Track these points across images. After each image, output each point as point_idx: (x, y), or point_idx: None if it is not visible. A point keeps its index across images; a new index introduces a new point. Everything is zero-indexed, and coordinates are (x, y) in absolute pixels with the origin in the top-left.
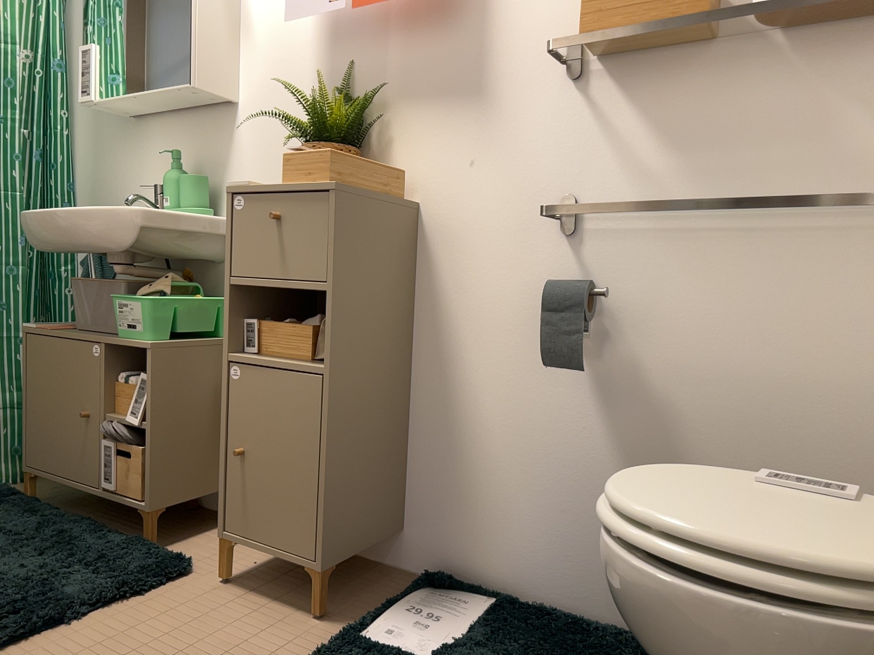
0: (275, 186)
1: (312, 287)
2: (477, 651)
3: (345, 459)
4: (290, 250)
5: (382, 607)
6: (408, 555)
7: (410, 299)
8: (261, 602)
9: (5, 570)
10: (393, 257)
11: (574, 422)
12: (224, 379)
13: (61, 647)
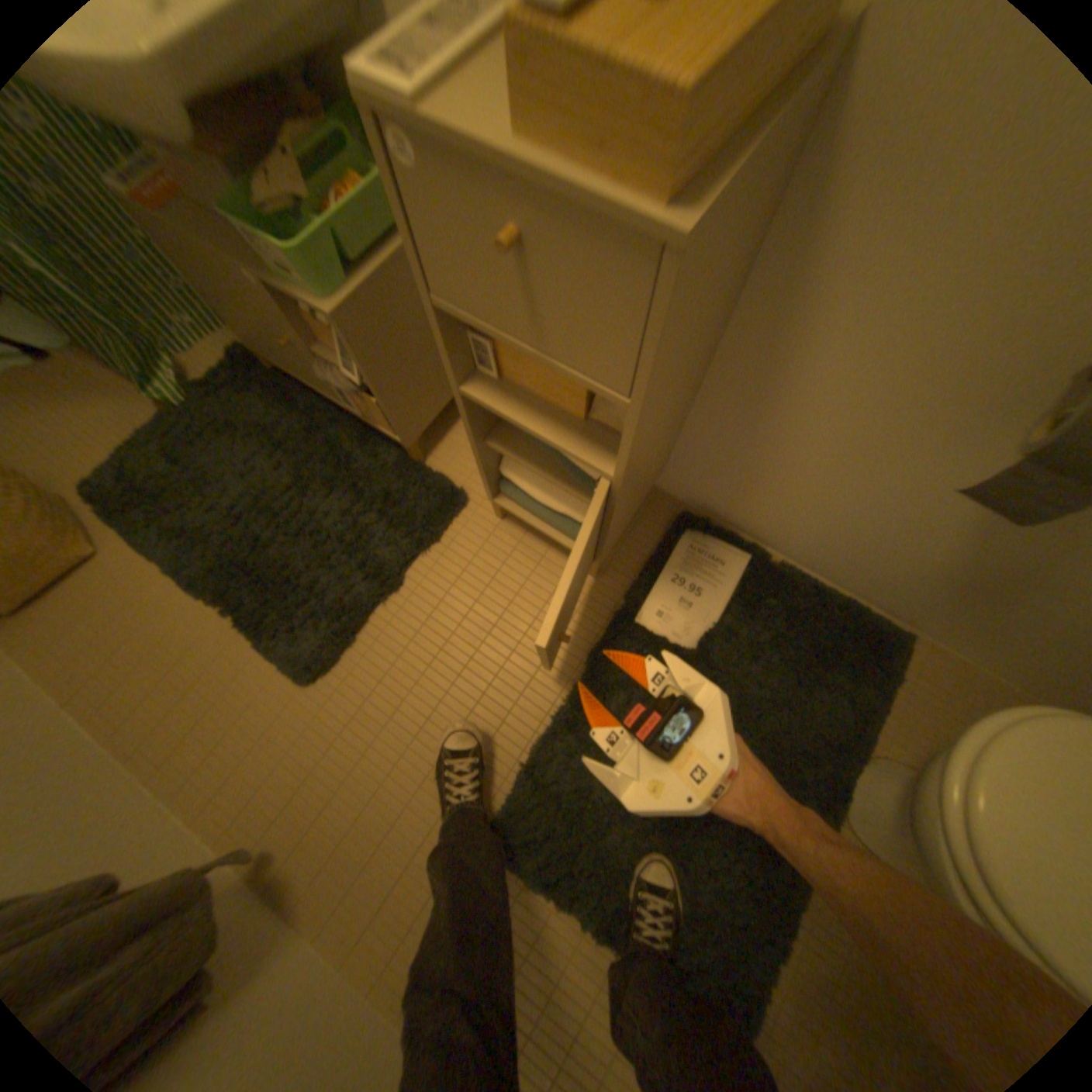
0: (501, 142)
1: (605, 390)
2: (737, 642)
3: (629, 506)
4: (556, 314)
5: (650, 562)
6: (668, 483)
7: (753, 262)
8: (543, 550)
9: (317, 523)
10: (755, 228)
11: (940, 493)
12: (464, 409)
13: (406, 621)
